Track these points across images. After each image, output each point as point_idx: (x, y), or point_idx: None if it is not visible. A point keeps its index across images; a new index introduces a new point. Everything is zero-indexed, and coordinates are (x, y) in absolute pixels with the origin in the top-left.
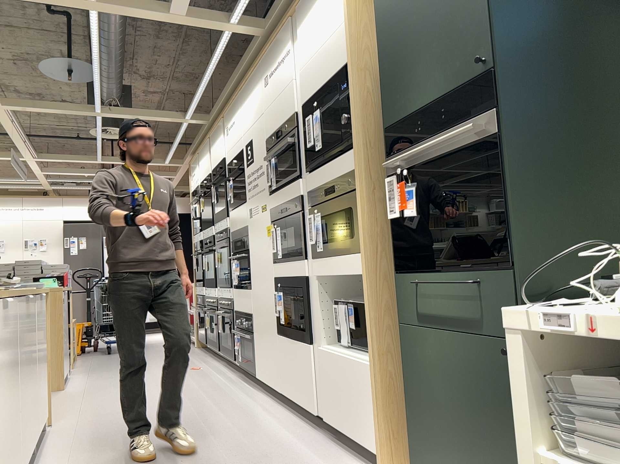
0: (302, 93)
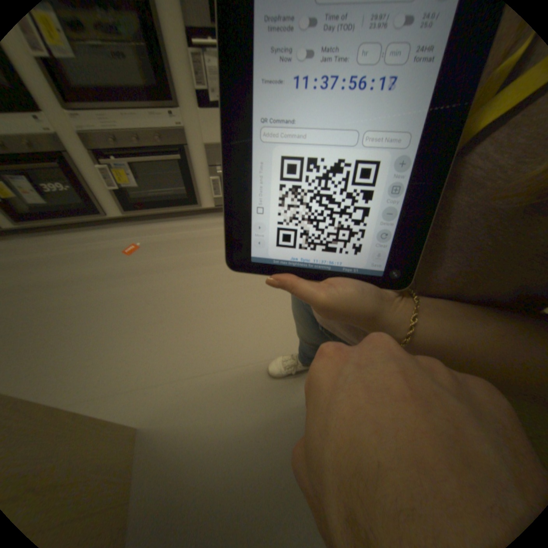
0: None
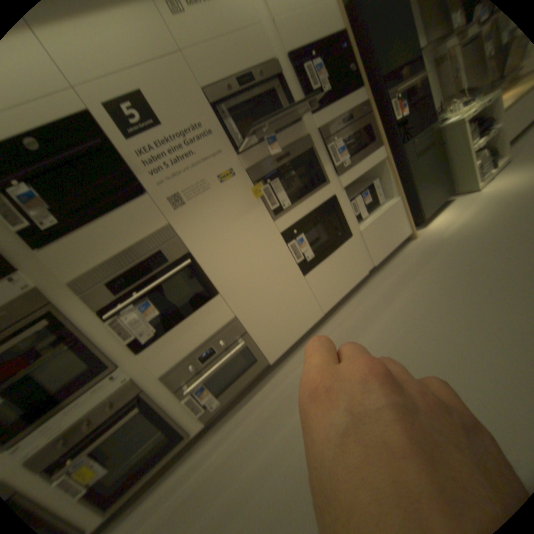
0: (284, 41)
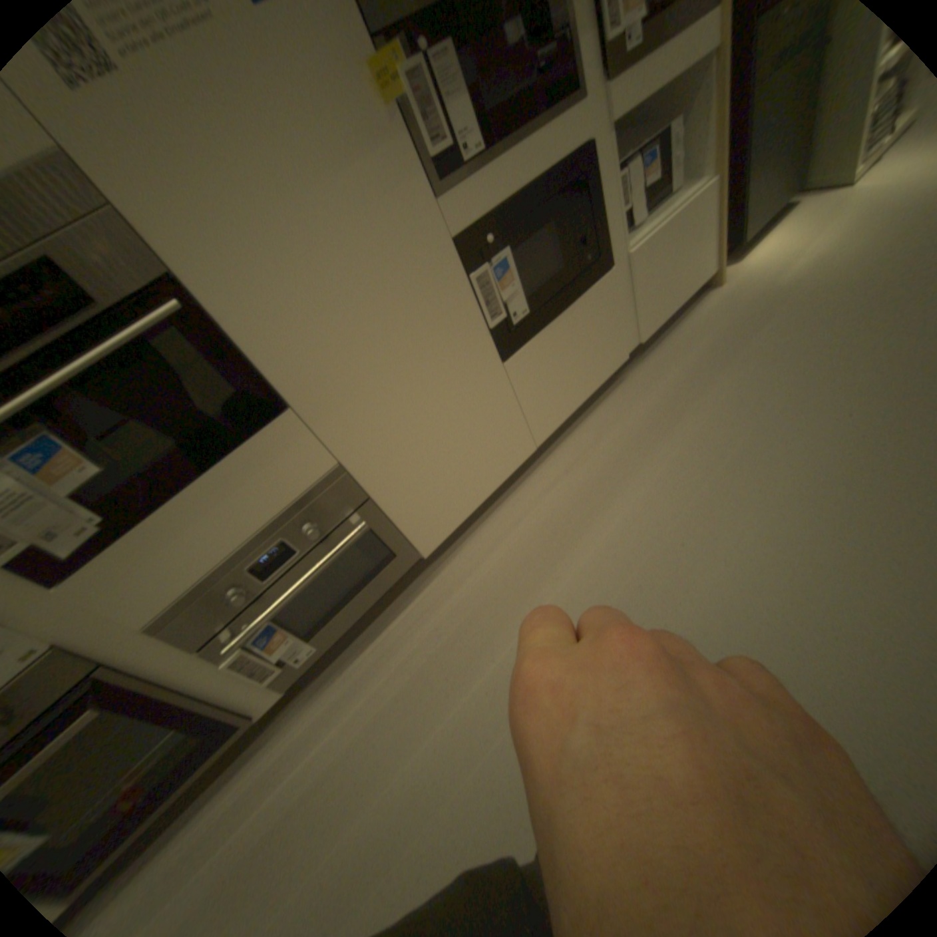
0: None
